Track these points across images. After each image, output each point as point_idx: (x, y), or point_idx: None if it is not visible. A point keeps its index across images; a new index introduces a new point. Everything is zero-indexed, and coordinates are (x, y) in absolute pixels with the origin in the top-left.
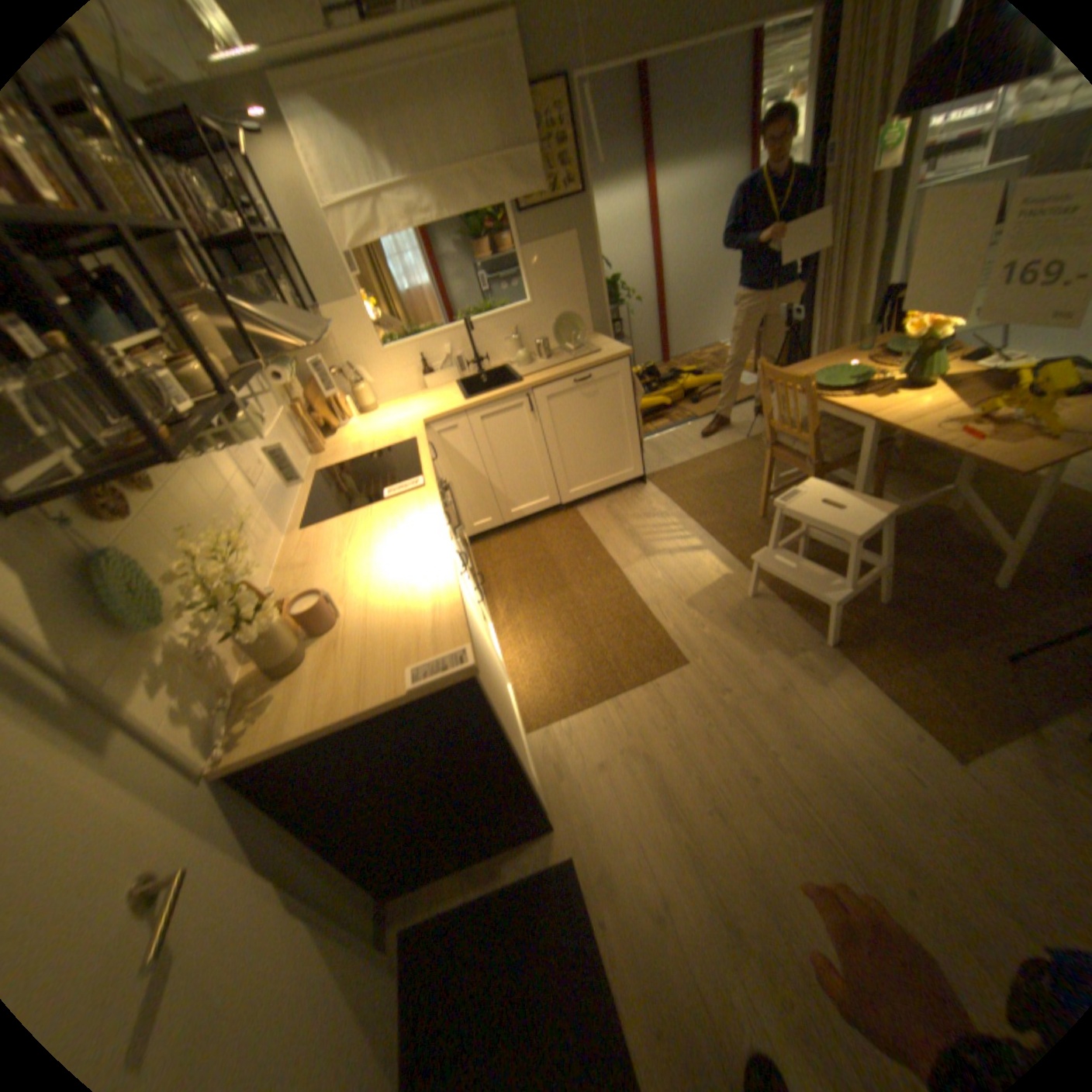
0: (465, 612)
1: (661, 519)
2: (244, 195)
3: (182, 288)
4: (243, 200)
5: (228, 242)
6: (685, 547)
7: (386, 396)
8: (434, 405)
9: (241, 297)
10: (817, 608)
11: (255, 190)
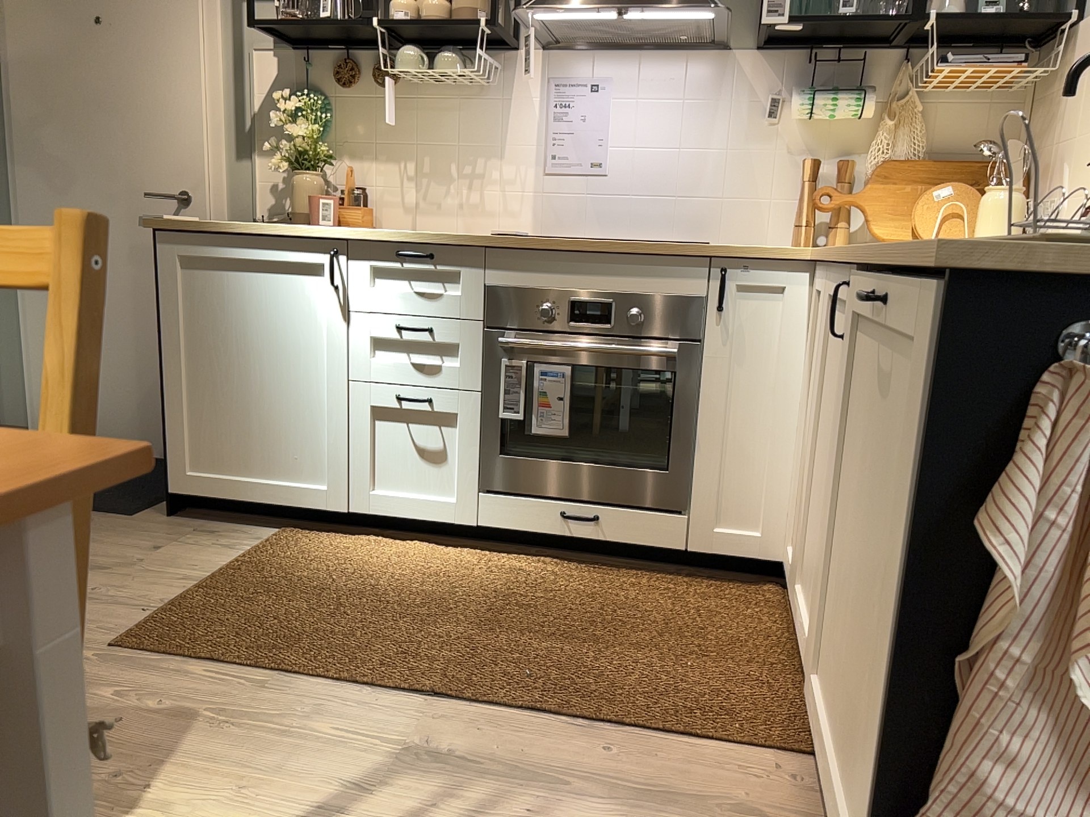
0: (217, 235)
1: None
2: None
3: None
4: None
5: None
6: None
7: None
8: None
9: None
10: None
11: None
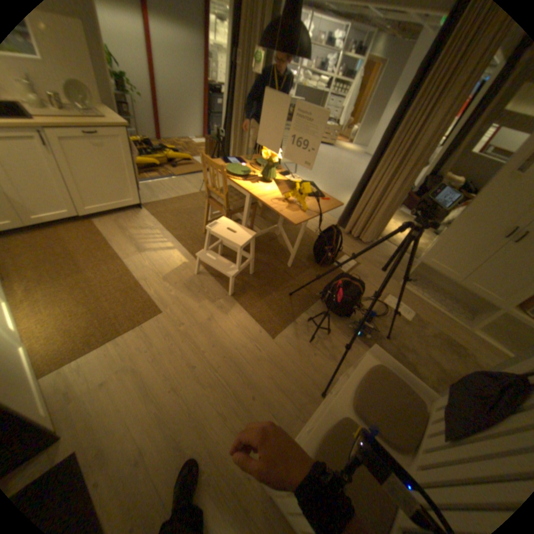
0: None
1: (151, 230)
2: None
3: None
4: None
5: None
6: (164, 247)
7: None
8: None
9: None
10: (226, 277)
11: None
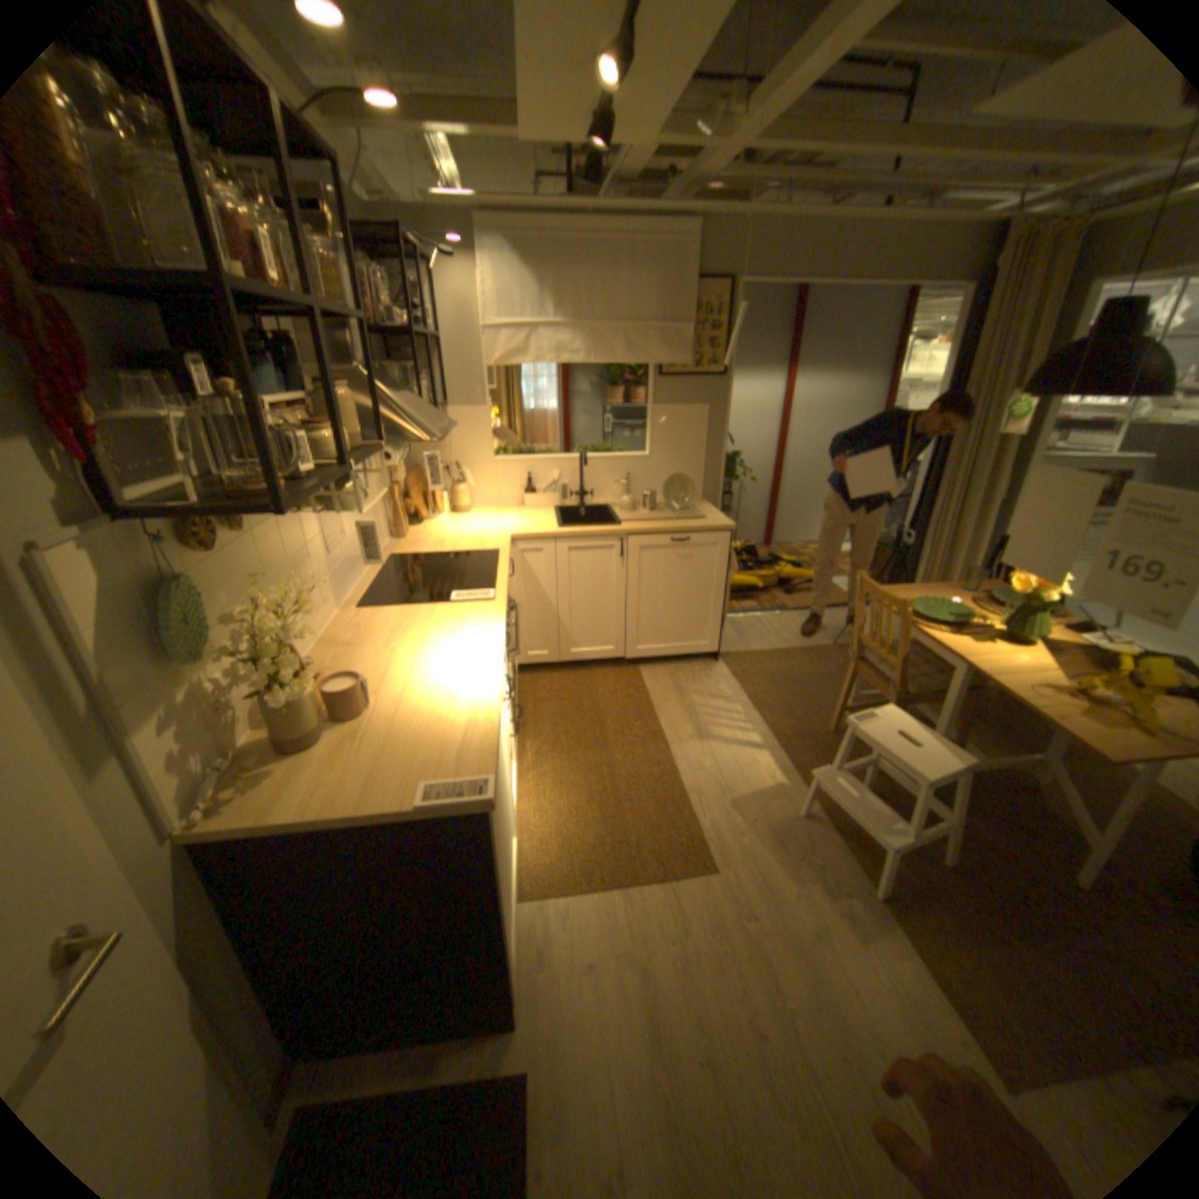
0: (497, 741)
1: (725, 704)
2: (416, 298)
3: (335, 362)
4: (414, 301)
5: (387, 332)
6: (743, 741)
7: (481, 502)
8: (527, 524)
9: (385, 383)
10: (874, 850)
11: (427, 296)
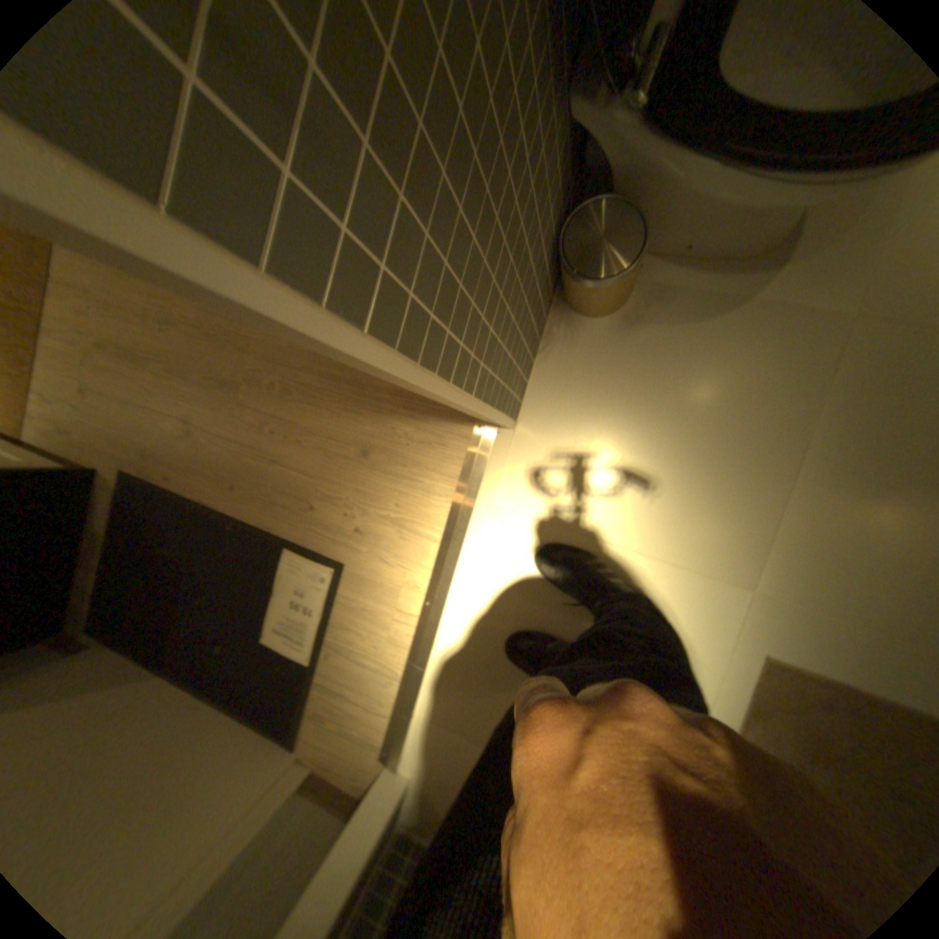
0: None
1: None
2: None
3: None
4: None
5: None
6: None
7: None
8: None
9: None
10: None
11: None
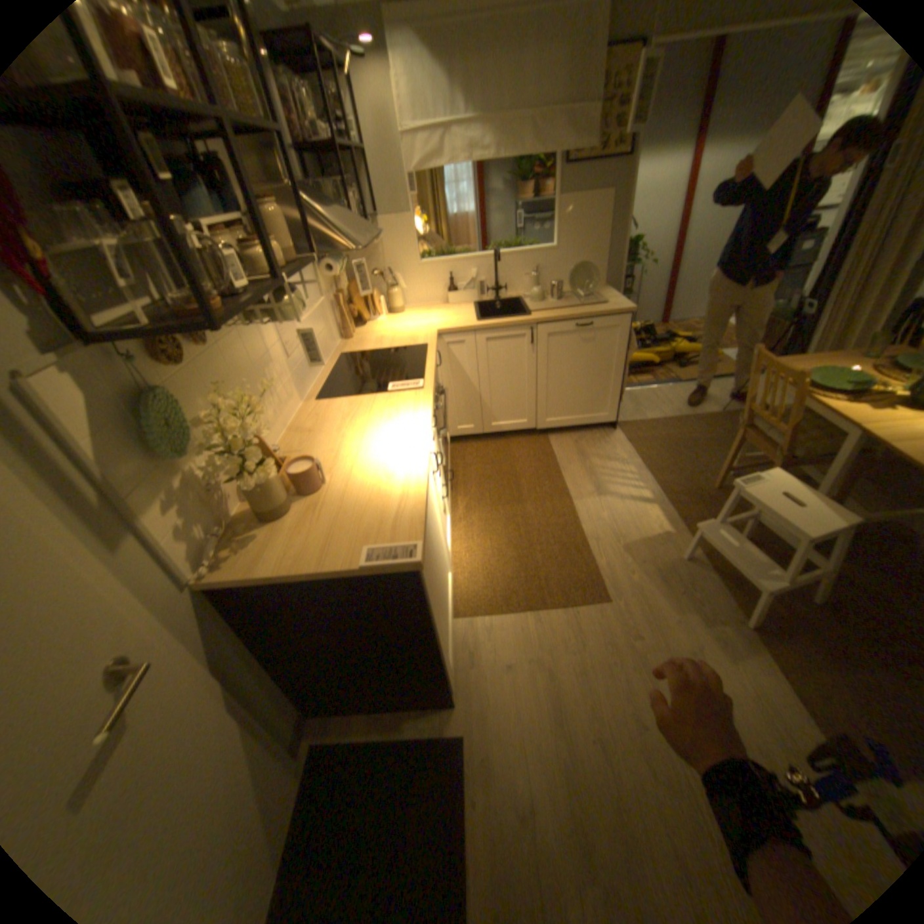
0: (425, 511)
1: (621, 466)
2: (339, 111)
3: (268, 182)
4: (337, 115)
5: (316, 149)
6: (636, 497)
7: (412, 303)
8: (450, 320)
9: (312, 198)
10: (748, 588)
11: (349, 108)
